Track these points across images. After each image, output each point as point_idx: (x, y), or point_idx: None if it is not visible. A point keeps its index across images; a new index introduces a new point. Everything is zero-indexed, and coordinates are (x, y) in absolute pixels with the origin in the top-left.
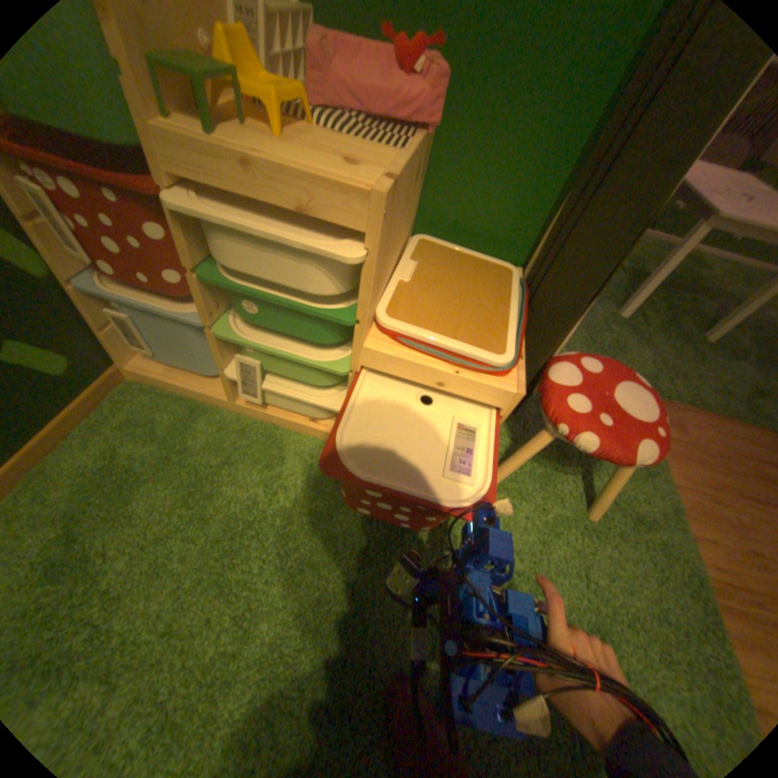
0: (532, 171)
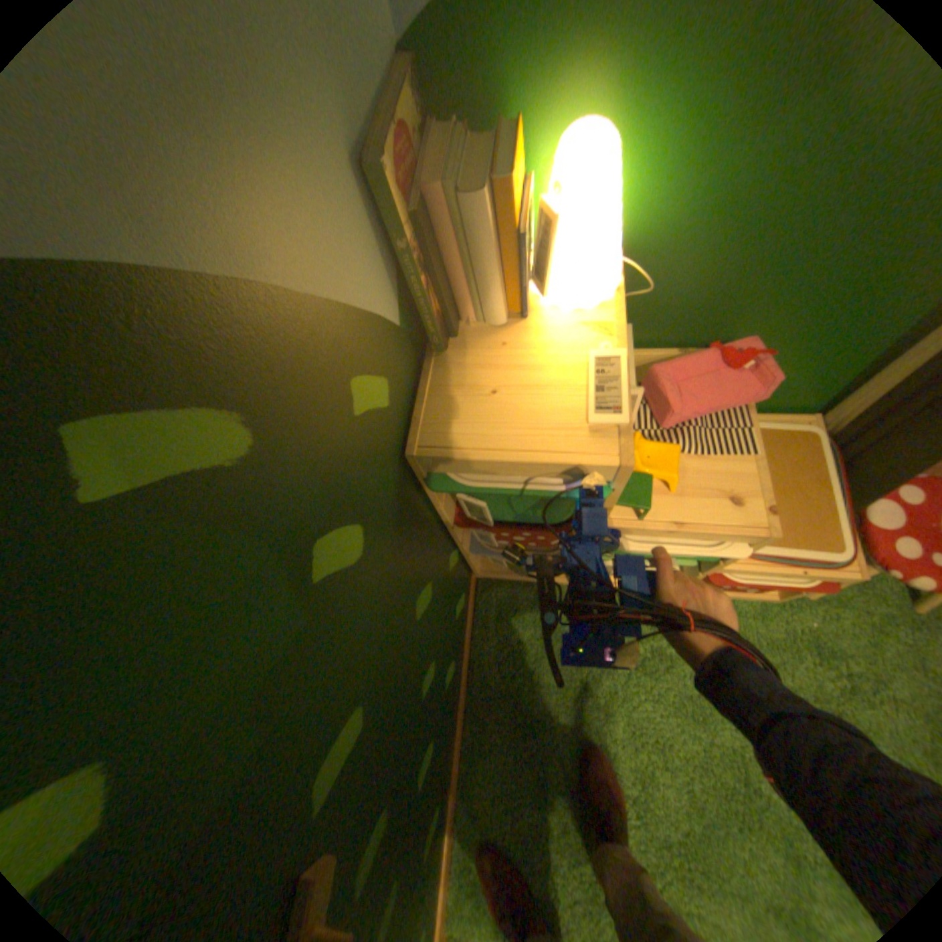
0: (838, 355)
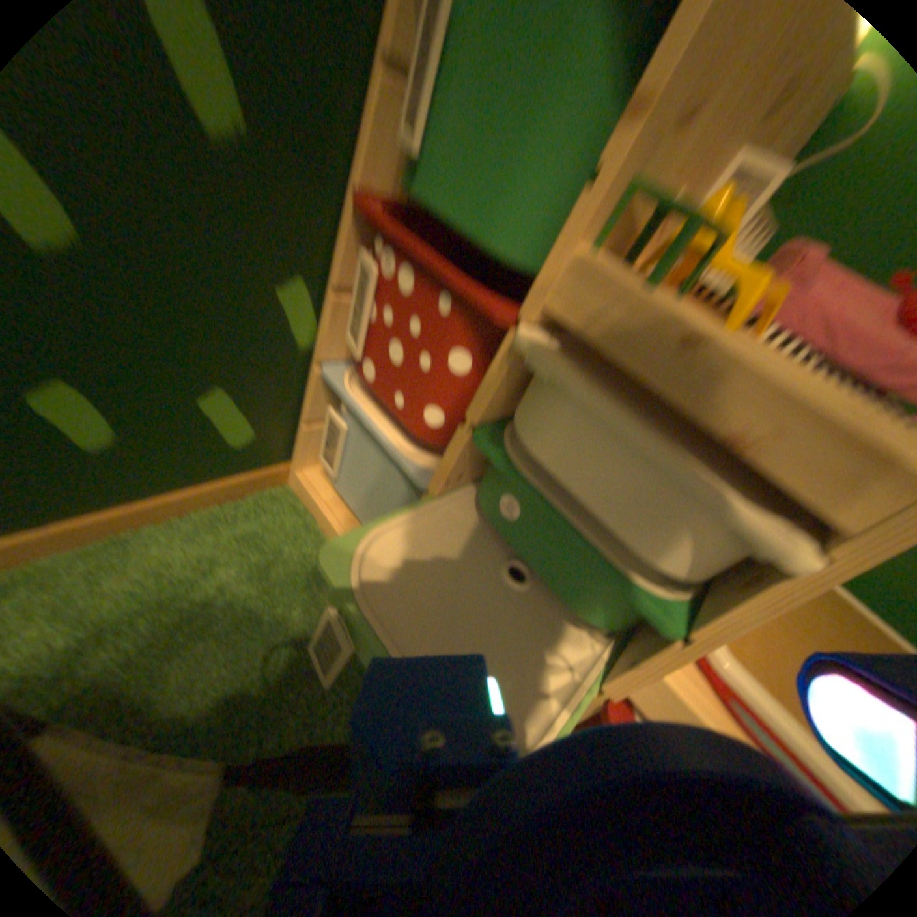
0: None
